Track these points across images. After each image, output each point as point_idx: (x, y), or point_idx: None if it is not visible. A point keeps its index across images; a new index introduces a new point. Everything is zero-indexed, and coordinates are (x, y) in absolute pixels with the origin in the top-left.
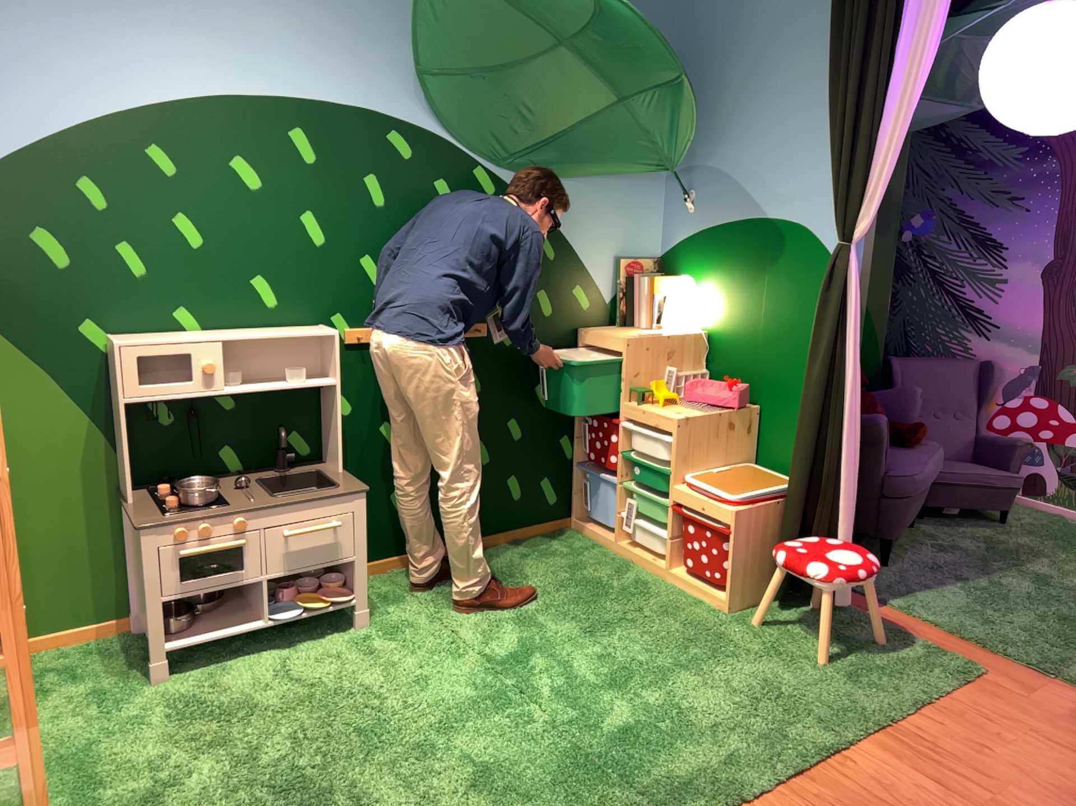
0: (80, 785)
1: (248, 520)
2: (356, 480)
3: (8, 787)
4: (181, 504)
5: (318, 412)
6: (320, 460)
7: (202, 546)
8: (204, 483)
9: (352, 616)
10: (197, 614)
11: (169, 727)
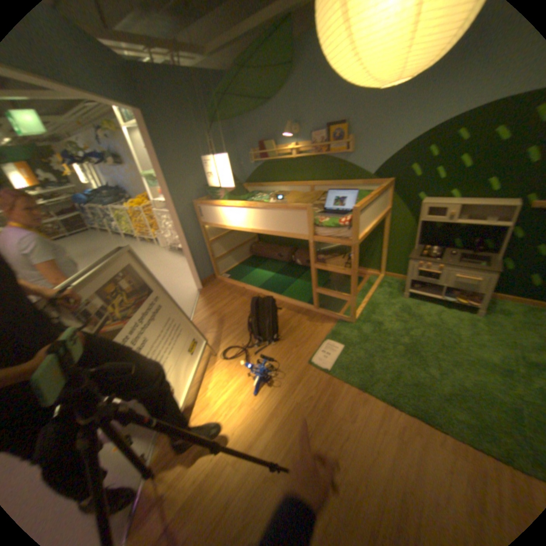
0: (370, 312)
1: (444, 267)
2: (501, 267)
3: (359, 303)
4: (426, 255)
5: (503, 235)
6: (497, 253)
7: (425, 269)
8: (443, 249)
9: (478, 311)
10: (422, 286)
11: (397, 311)
